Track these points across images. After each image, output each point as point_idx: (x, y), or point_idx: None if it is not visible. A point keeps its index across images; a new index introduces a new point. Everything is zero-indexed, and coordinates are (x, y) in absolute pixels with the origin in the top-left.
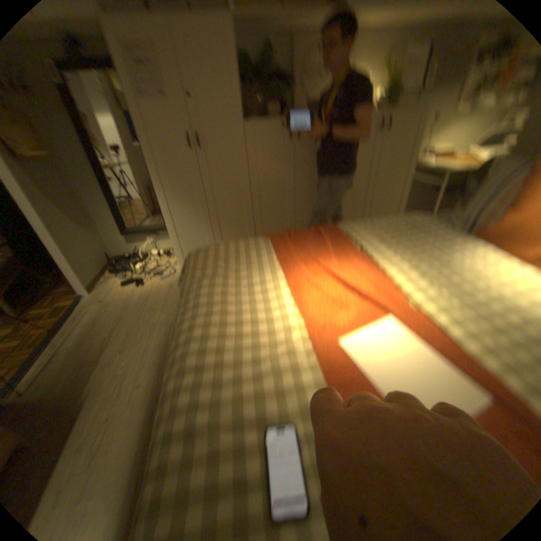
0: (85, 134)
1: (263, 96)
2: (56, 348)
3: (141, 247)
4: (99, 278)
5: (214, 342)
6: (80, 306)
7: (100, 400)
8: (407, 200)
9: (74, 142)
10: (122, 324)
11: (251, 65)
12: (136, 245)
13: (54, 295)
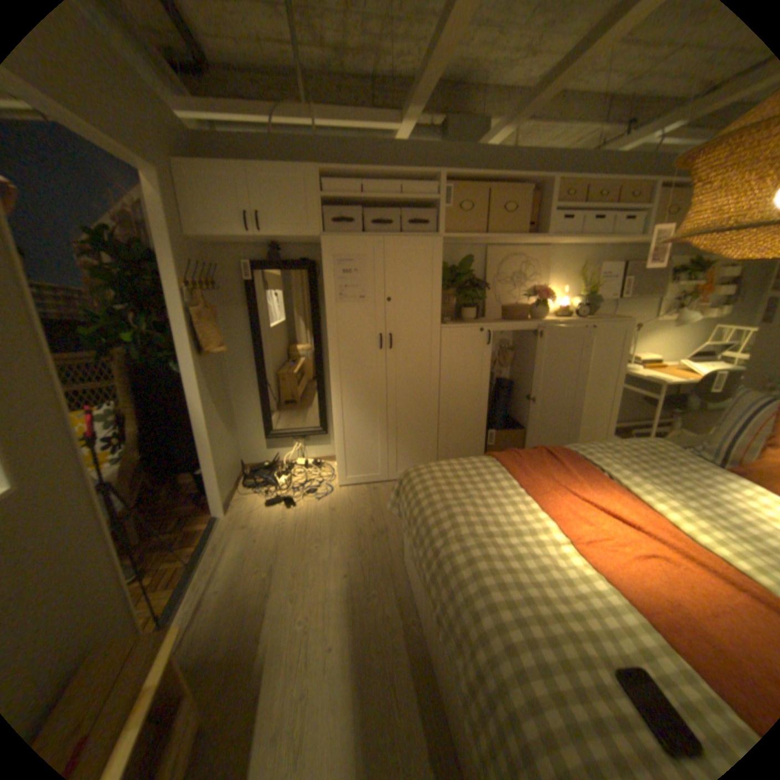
0: (260, 329)
1: (458, 305)
2: (200, 593)
3: (291, 458)
4: (234, 496)
5: (508, 582)
6: (217, 534)
7: (281, 671)
8: (617, 417)
9: (244, 336)
10: (280, 562)
11: (445, 276)
12: (279, 454)
13: (178, 516)
